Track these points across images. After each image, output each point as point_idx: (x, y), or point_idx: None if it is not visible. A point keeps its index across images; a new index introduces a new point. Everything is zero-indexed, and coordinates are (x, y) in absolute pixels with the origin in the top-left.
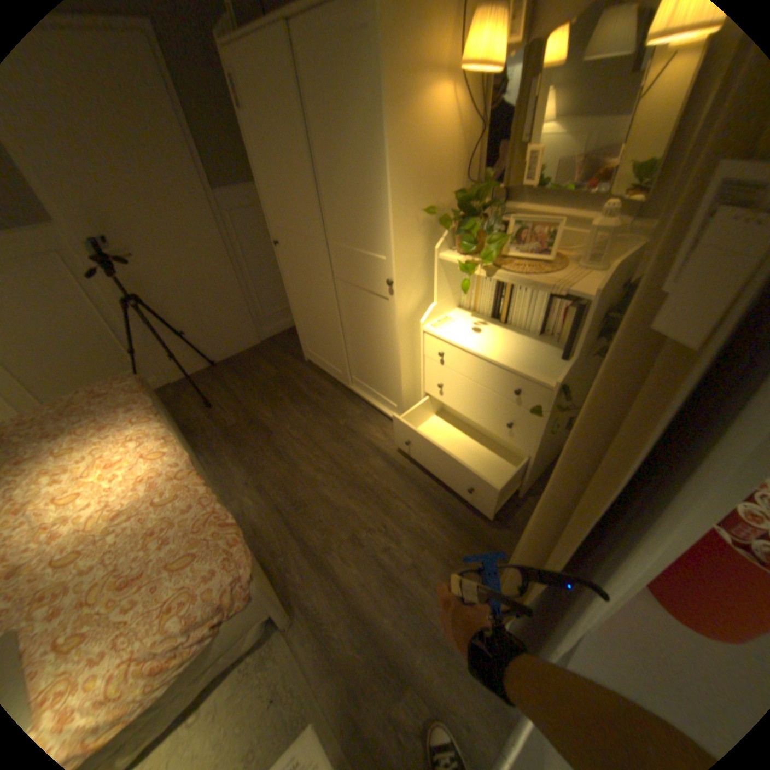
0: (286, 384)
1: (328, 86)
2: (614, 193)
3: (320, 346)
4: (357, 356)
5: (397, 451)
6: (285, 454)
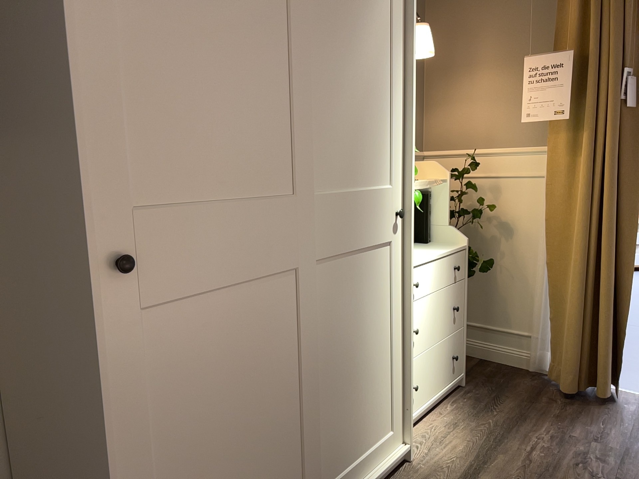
0: None
1: None
2: None
3: None
4: (334, 411)
5: (451, 465)
6: None
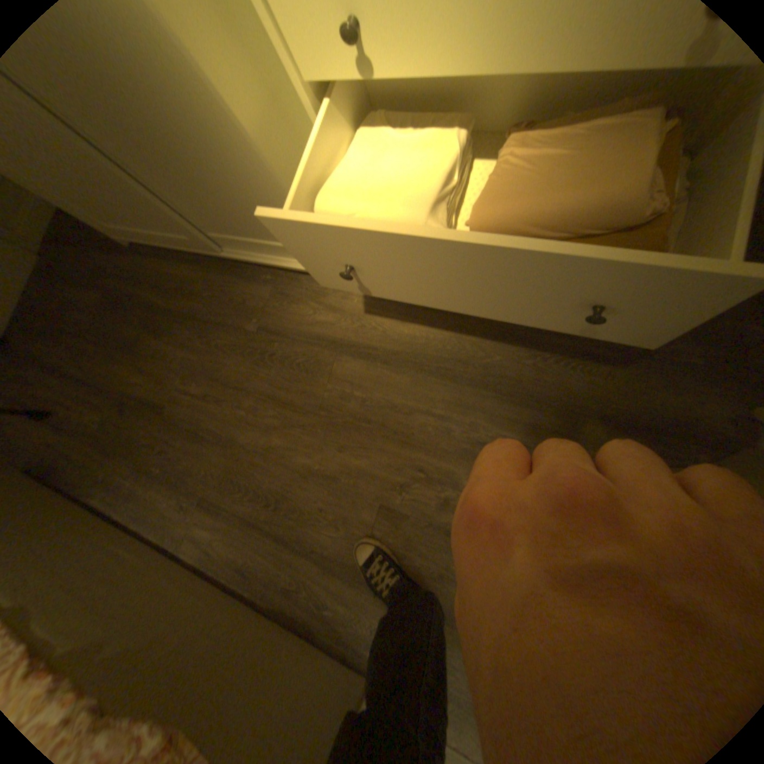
0: (127, 310)
1: None
2: None
3: (107, 210)
4: (175, 189)
5: (368, 329)
6: (205, 431)
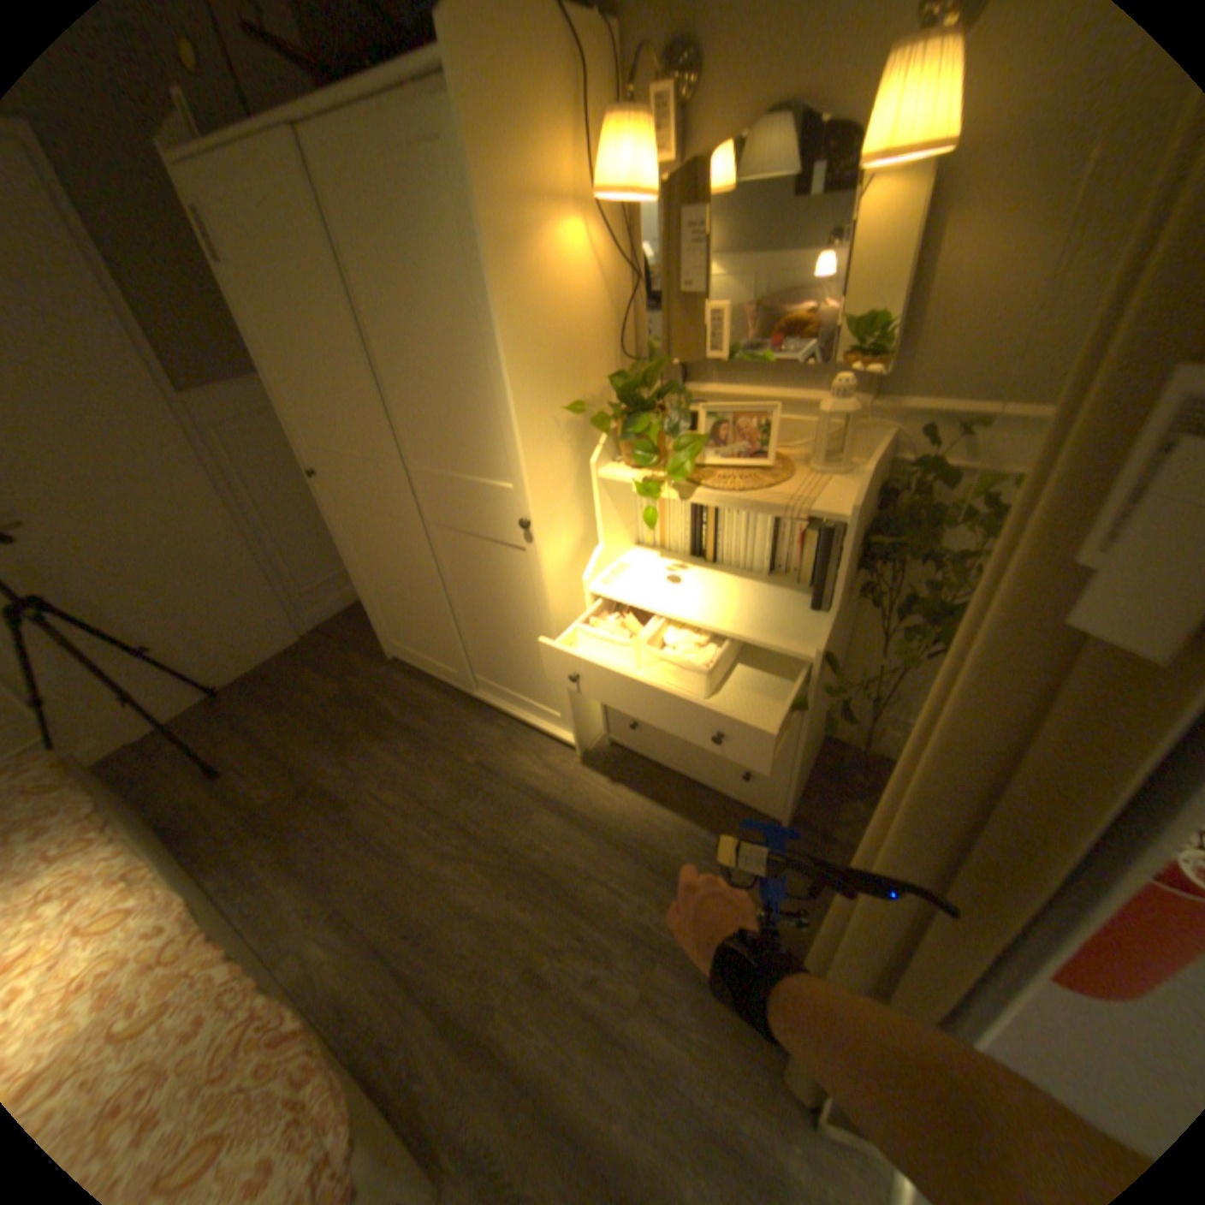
0: (358, 707)
1: (379, 225)
2: (840, 363)
3: (412, 633)
4: (481, 642)
5: (573, 793)
6: (376, 839)
